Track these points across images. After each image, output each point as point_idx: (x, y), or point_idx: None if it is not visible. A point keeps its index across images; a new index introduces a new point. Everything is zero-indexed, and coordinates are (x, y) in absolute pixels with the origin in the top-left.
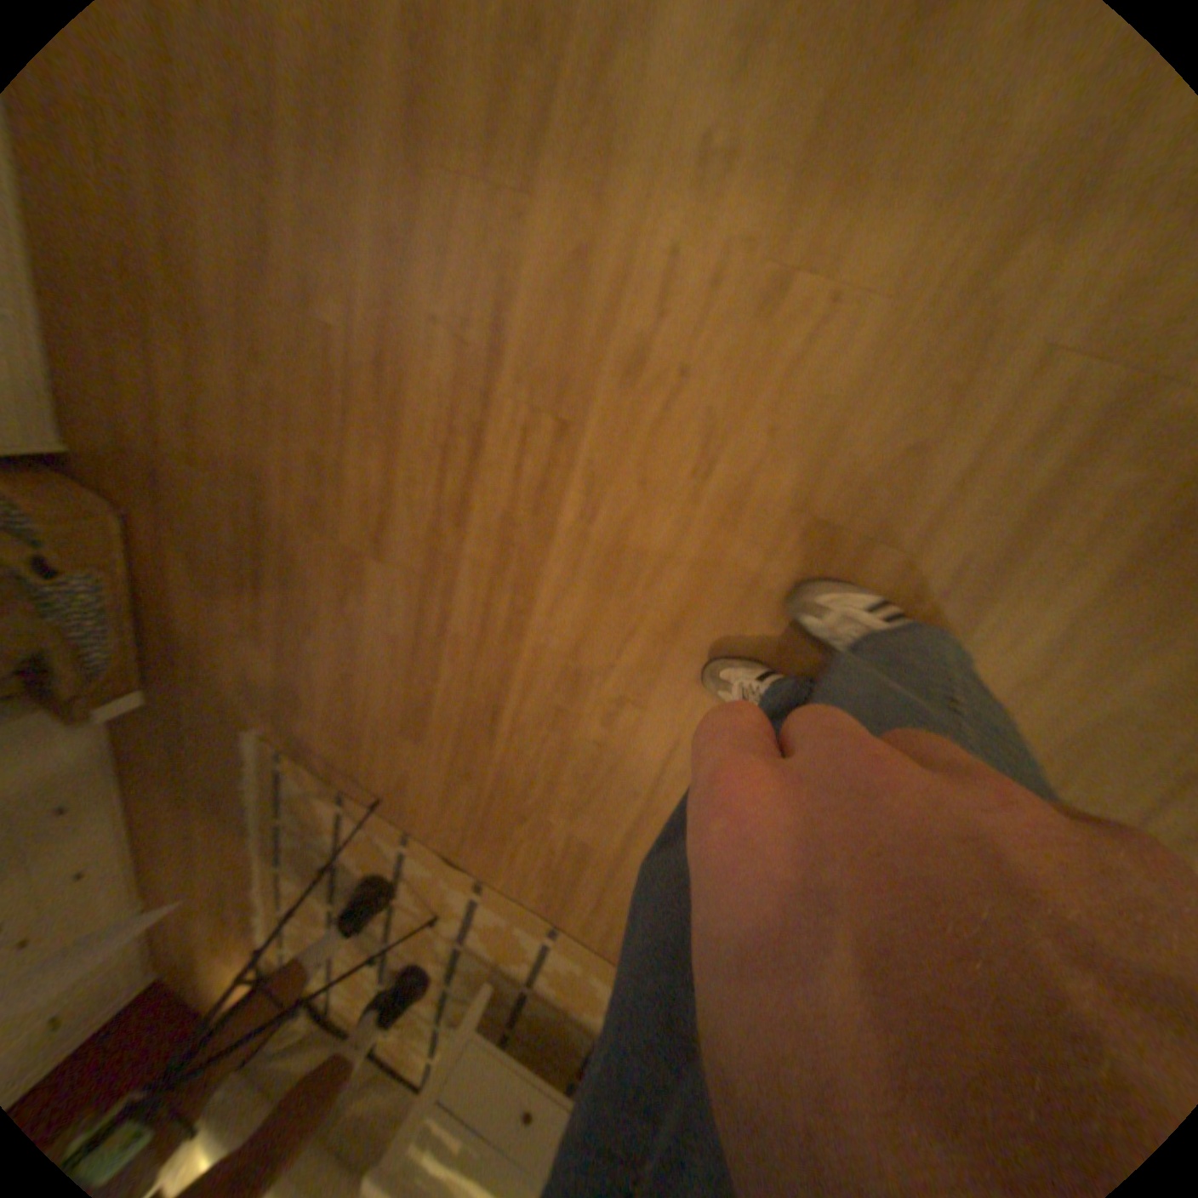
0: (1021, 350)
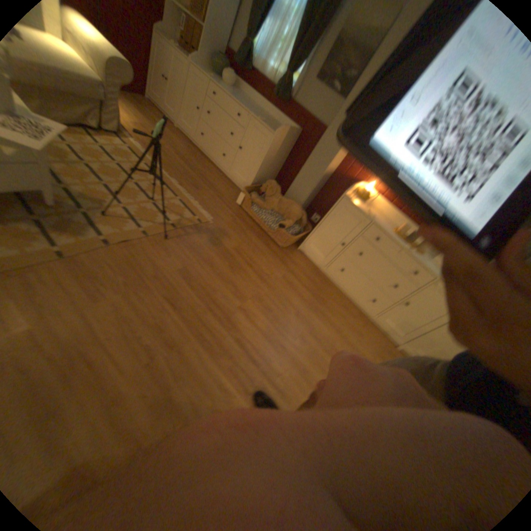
0: None
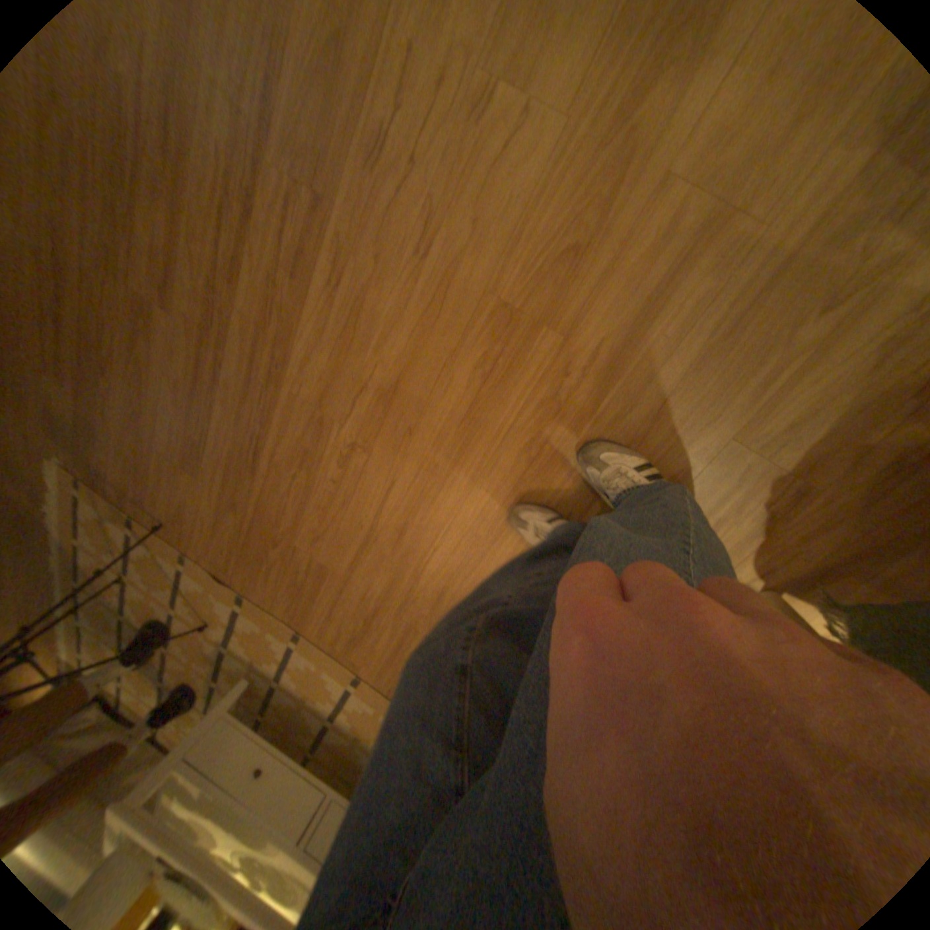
0: (649, 175)
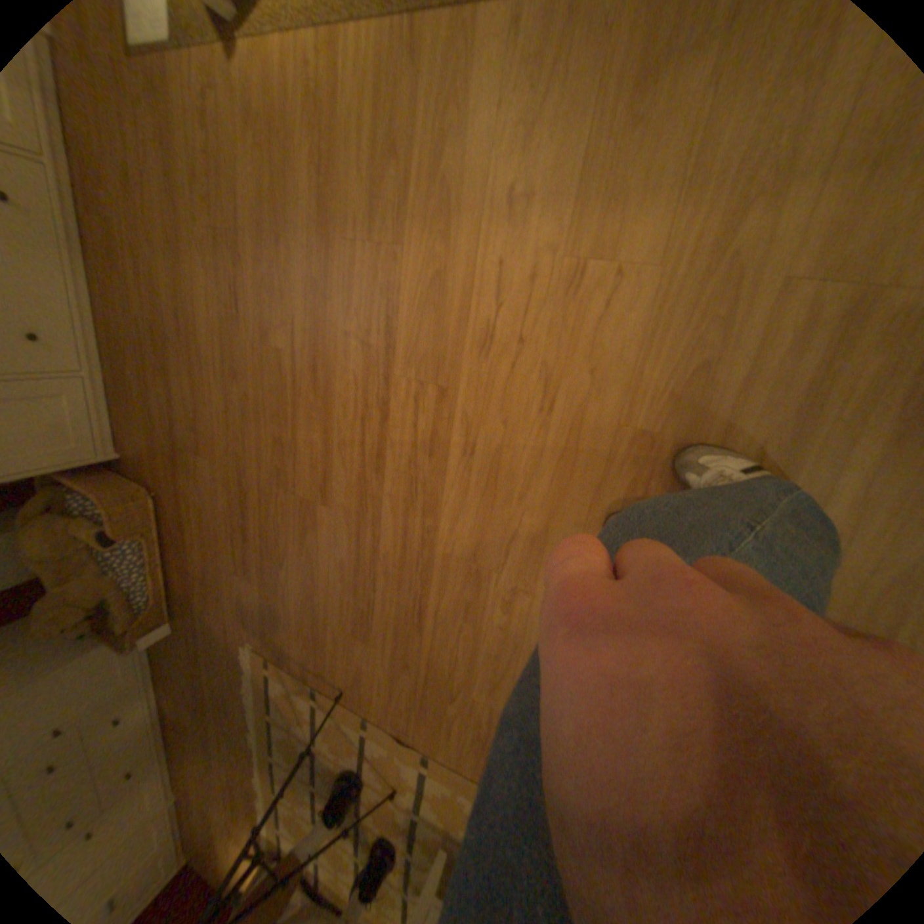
0: (766, 283)
